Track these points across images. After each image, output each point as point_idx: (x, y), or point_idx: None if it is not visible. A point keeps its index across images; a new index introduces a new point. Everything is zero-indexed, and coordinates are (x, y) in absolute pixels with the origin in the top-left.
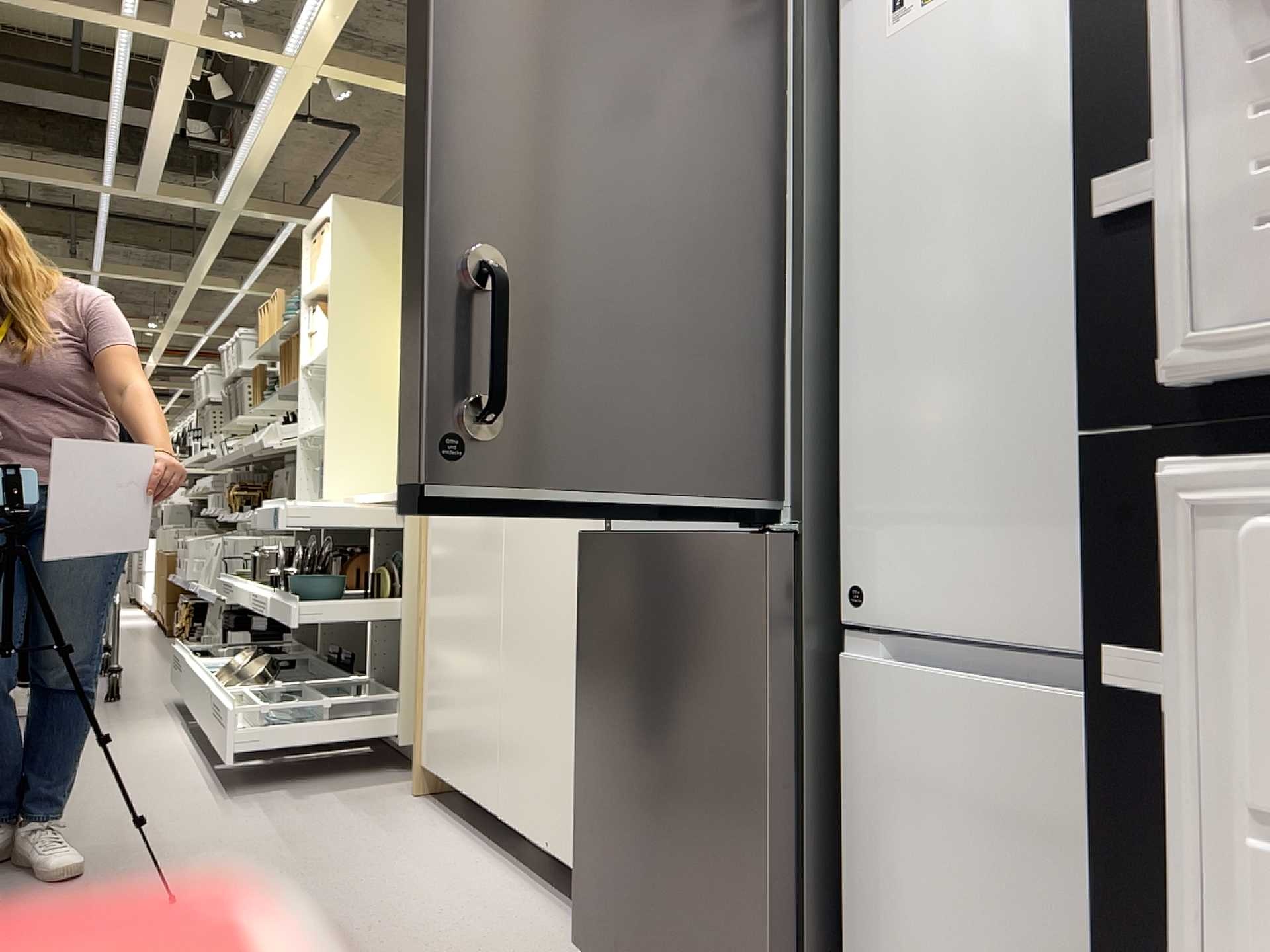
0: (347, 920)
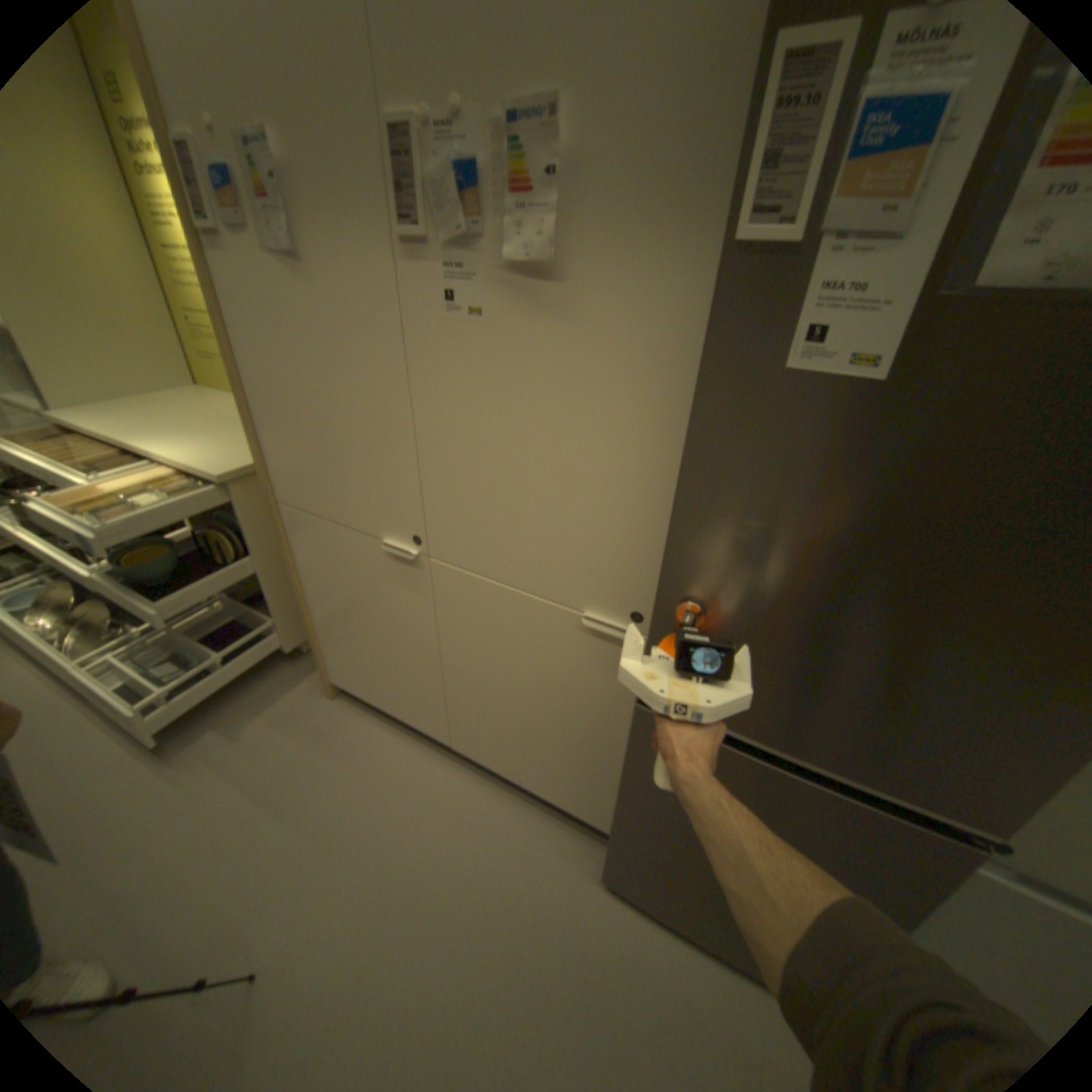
0: (414, 909)
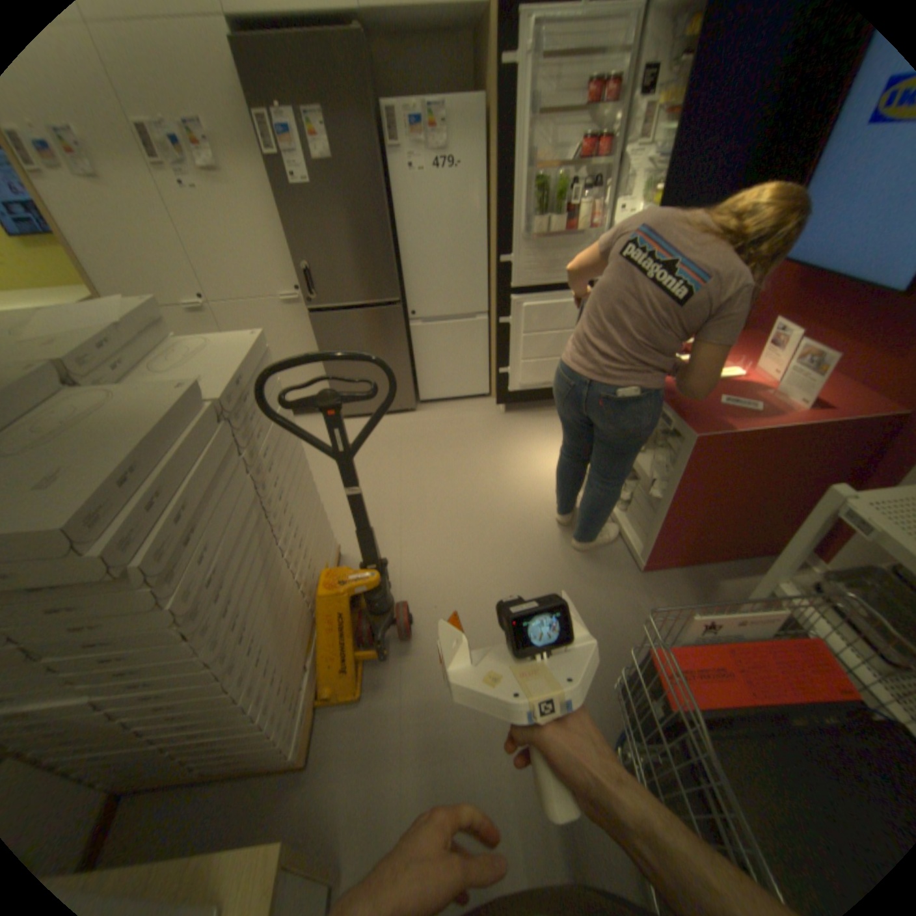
0: None
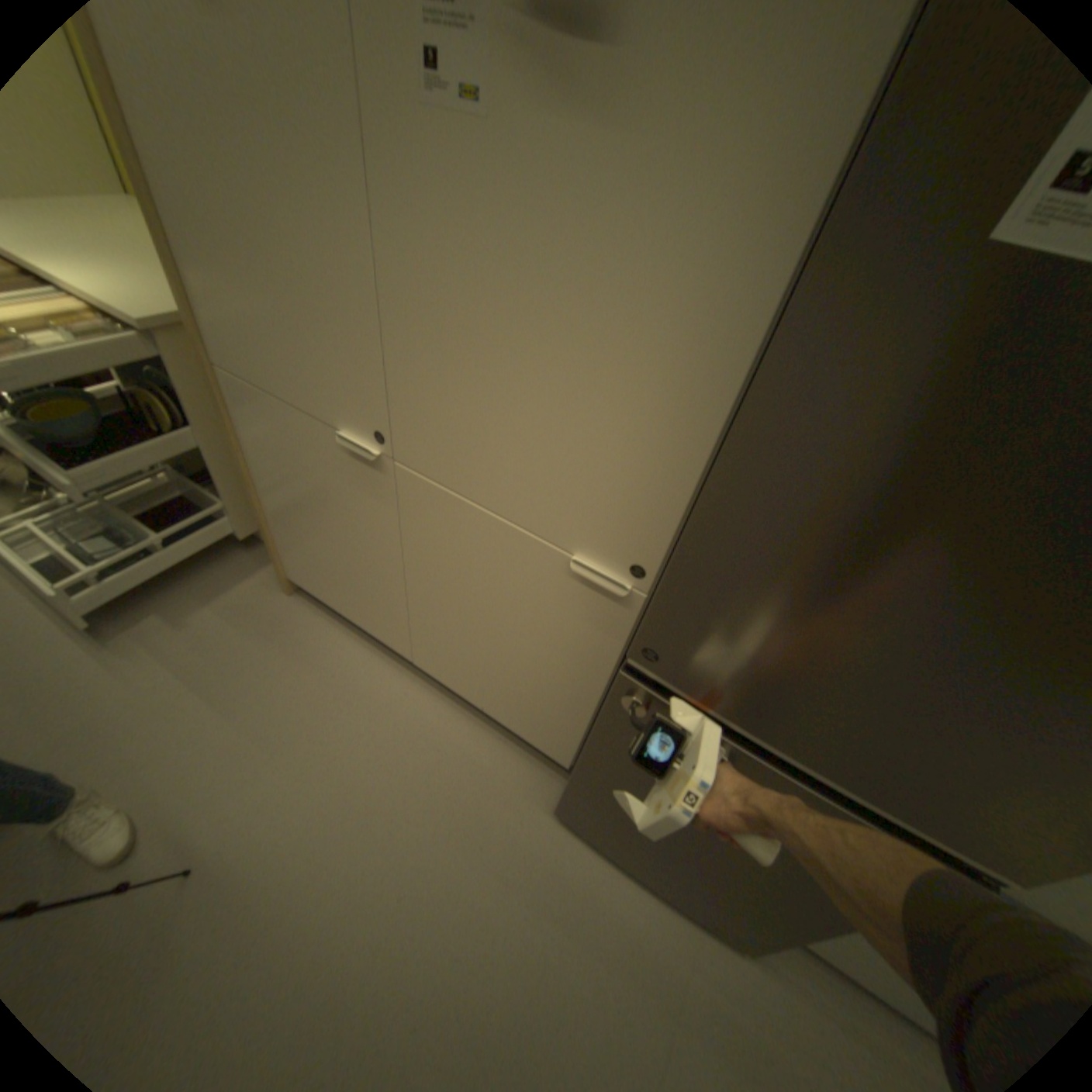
0: (361, 821)
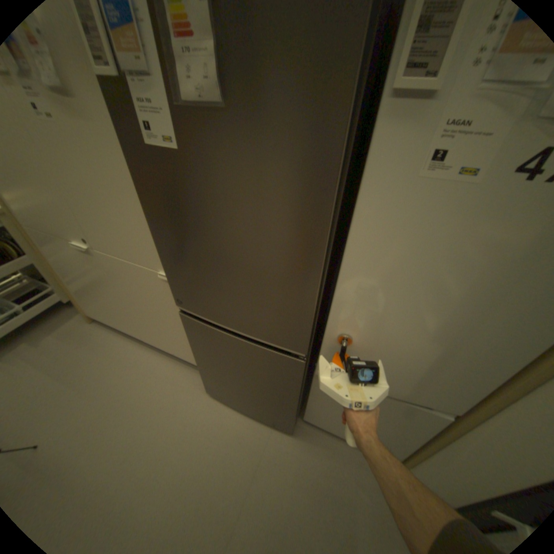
0: (118, 411)
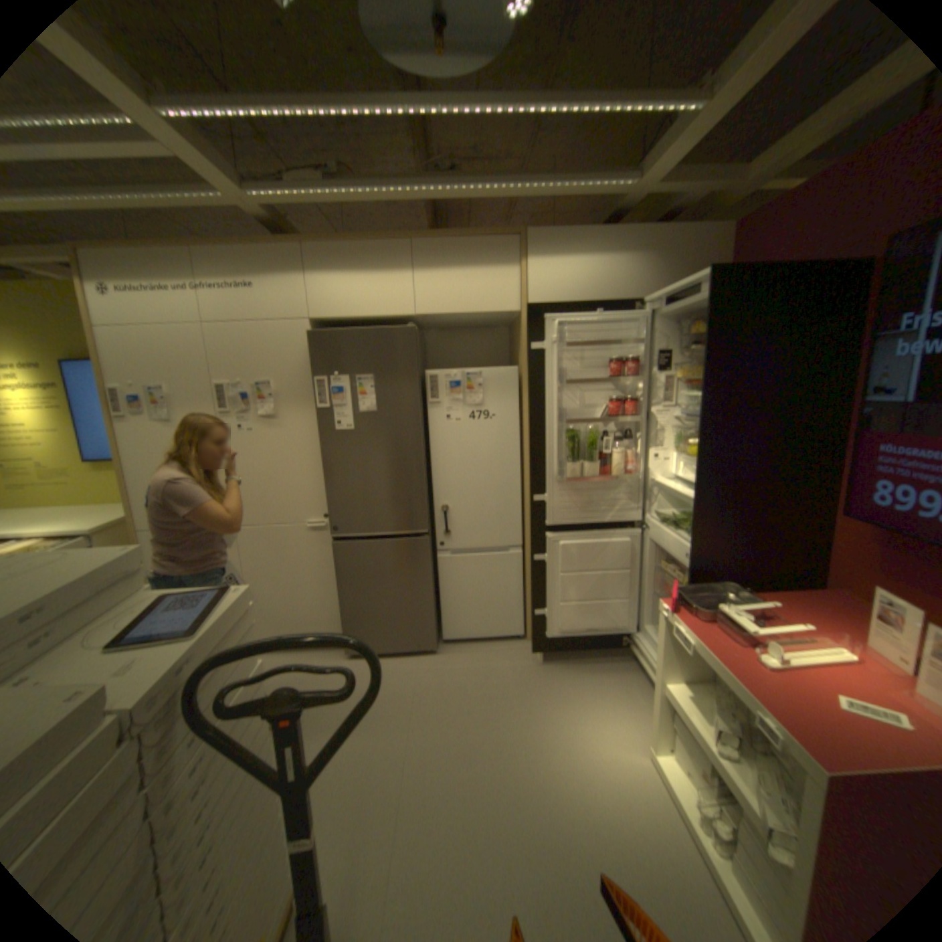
0: None
